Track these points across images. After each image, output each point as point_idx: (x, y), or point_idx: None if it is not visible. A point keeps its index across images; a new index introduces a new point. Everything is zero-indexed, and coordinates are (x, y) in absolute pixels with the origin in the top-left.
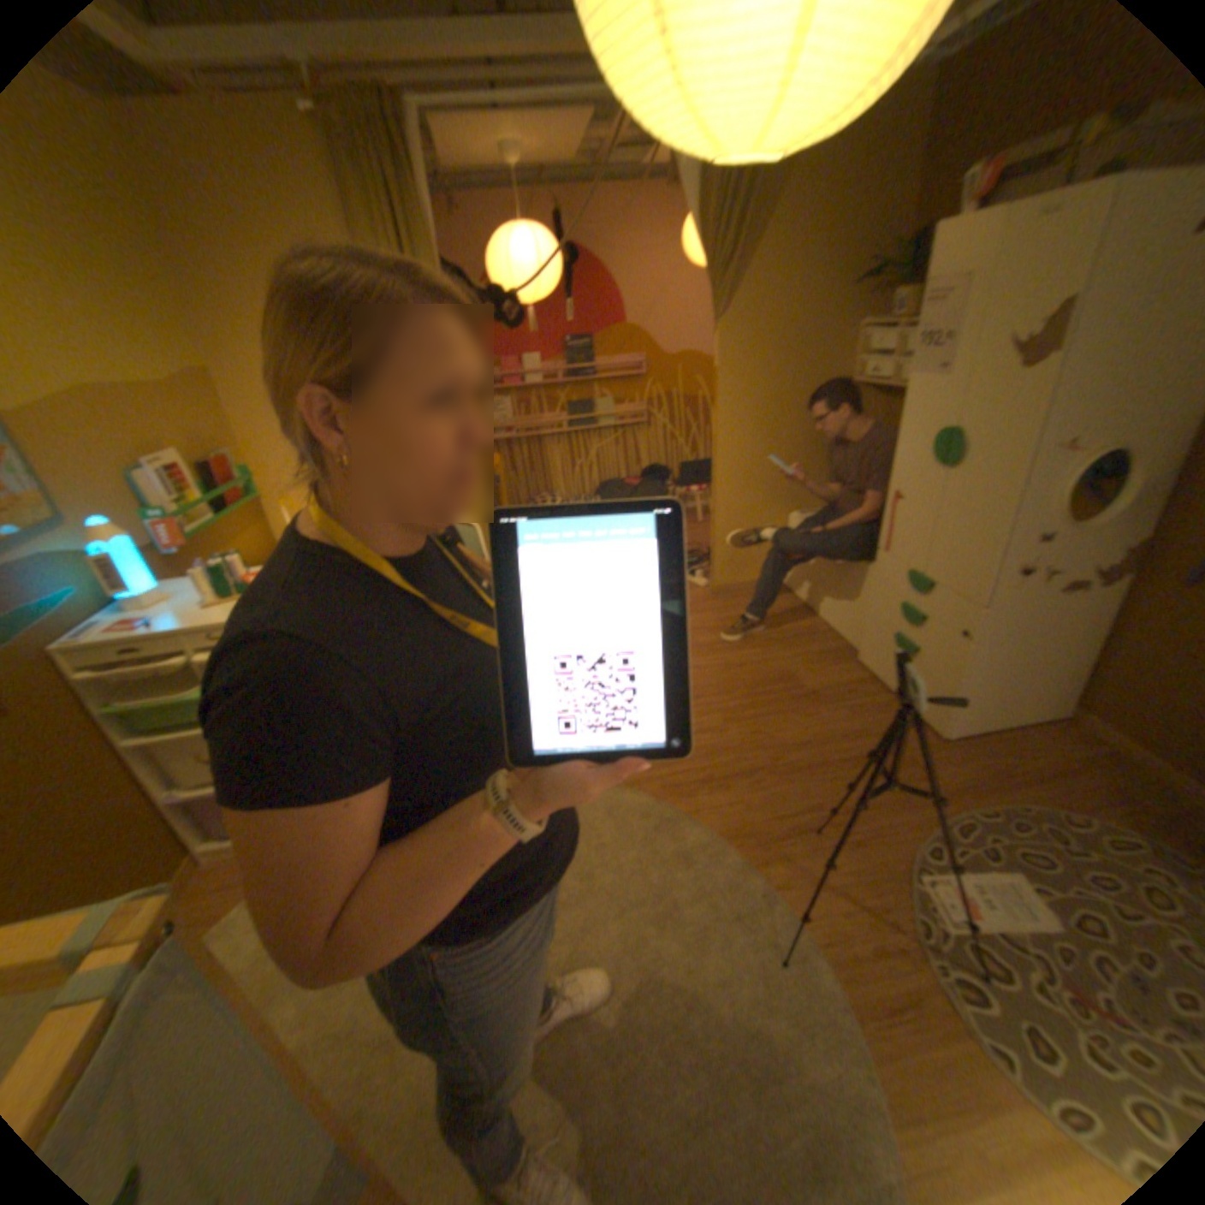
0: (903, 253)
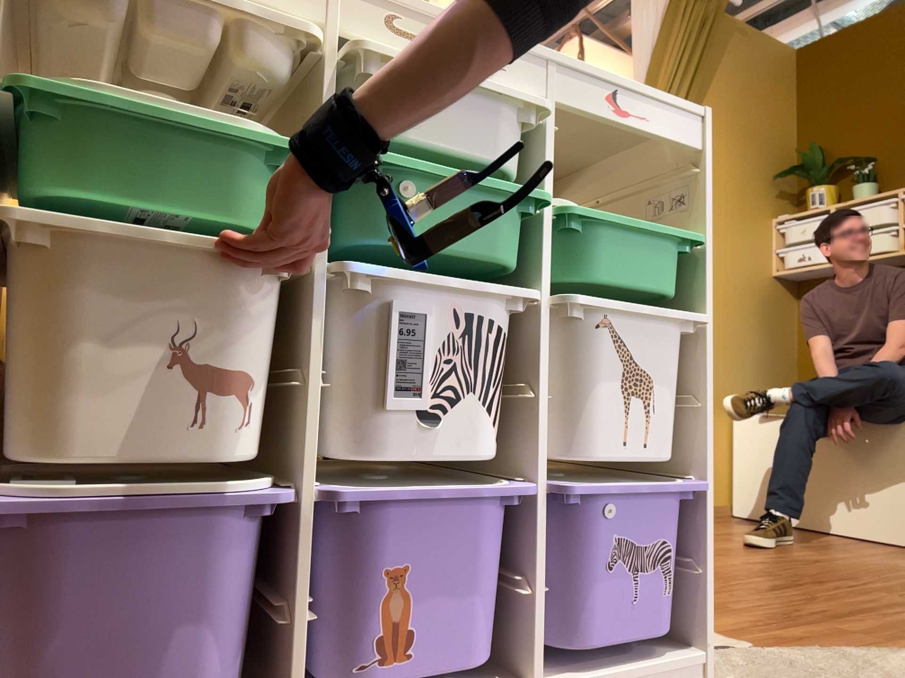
0: (799, 165)
